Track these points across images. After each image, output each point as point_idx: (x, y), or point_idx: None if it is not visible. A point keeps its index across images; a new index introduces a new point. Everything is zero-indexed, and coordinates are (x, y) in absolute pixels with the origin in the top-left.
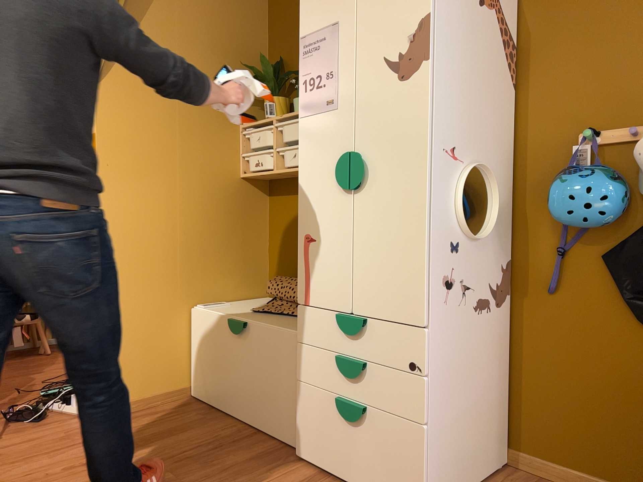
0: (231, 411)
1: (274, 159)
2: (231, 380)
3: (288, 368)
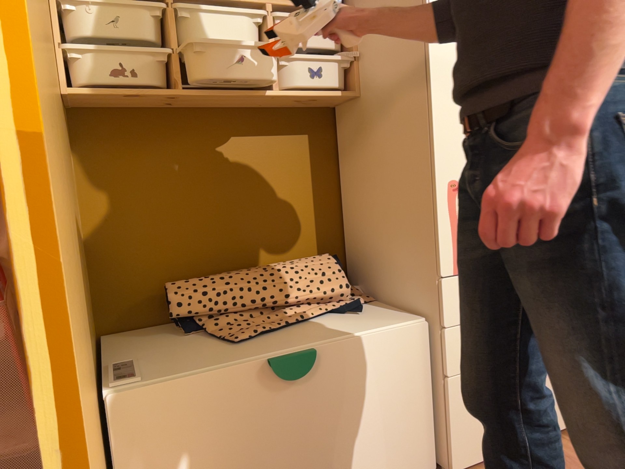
0: None
1: (177, 71)
2: None
3: (409, 376)
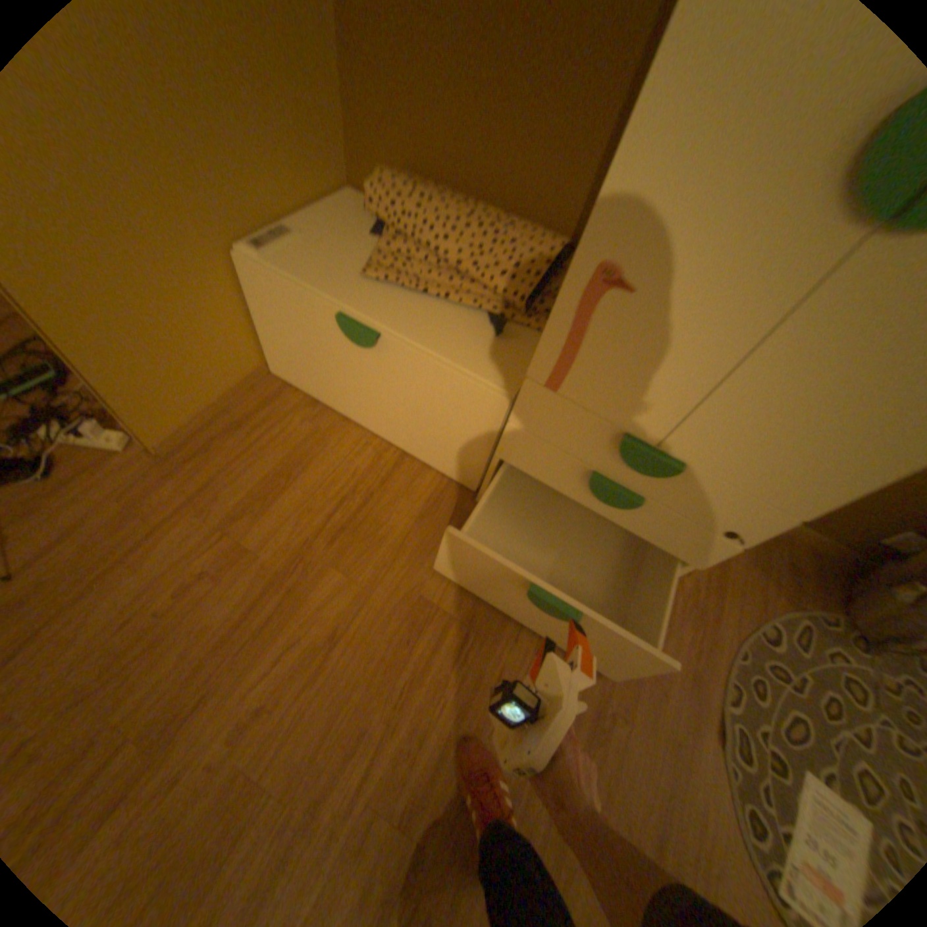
0: (354, 417)
1: None
2: (351, 389)
3: (471, 422)
